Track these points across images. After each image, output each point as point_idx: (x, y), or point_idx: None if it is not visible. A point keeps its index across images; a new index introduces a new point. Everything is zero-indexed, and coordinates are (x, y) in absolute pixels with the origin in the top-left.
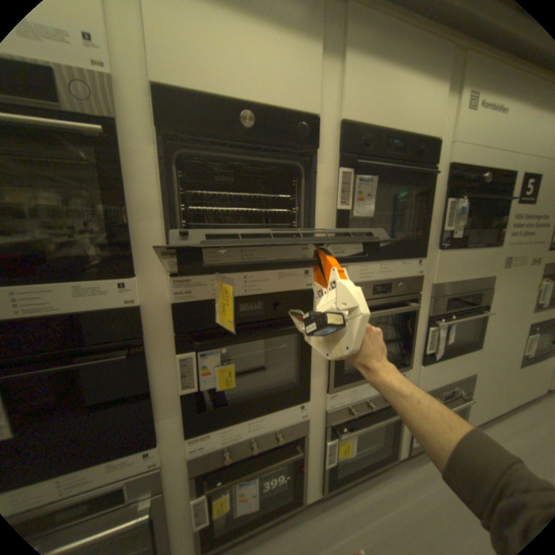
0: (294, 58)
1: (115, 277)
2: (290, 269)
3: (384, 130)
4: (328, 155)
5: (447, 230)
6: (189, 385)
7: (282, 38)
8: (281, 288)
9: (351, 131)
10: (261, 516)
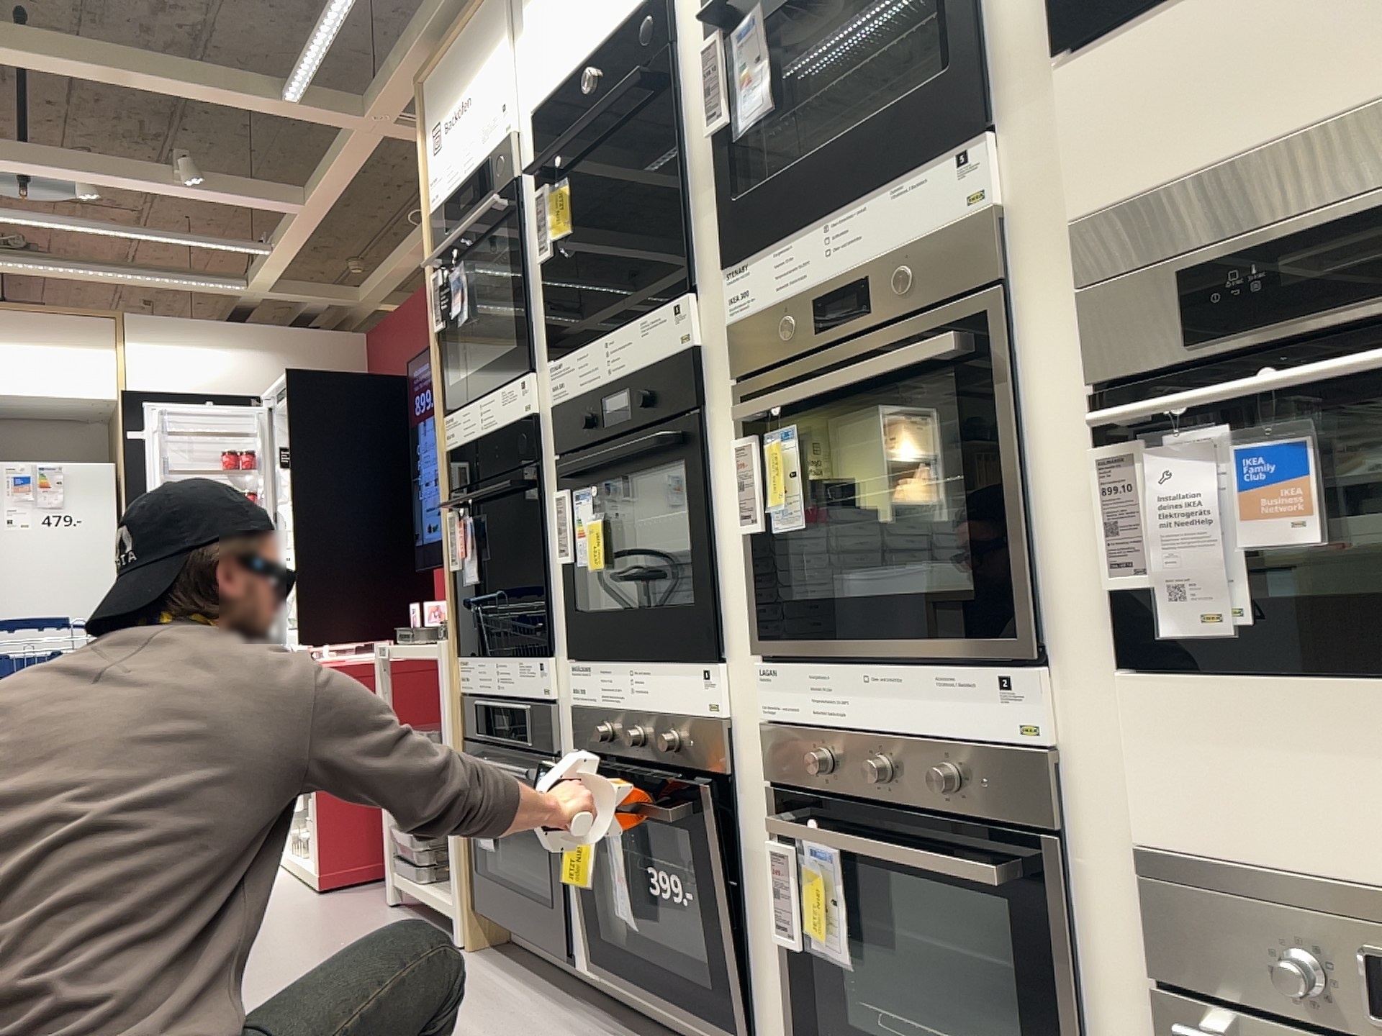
0: None
1: (518, 374)
2: (652, 311)
3: None
4: (690, 40)
5: None
6: (563, 549)
7: None
8: (647, 356)
9: None
10: (670, 974)
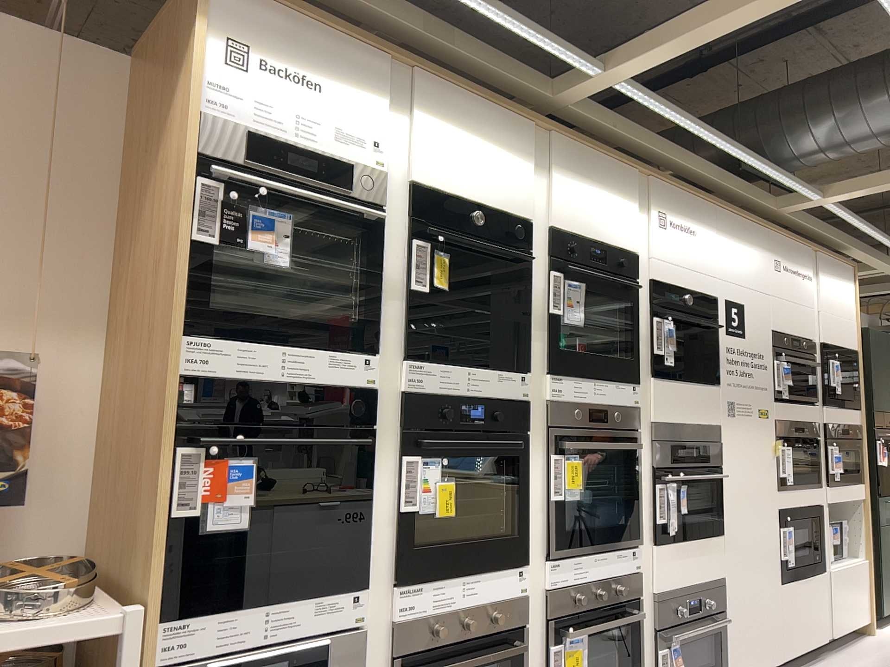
0: (510, 178)
1: (367, 352)
2: (506, 371)
3: (580, 242)
4: (534, 260)
5: (648, 353)
6: (414, 494)
7: (502, 163)
8: (498, 392)
9: (553, 241)
10: None
